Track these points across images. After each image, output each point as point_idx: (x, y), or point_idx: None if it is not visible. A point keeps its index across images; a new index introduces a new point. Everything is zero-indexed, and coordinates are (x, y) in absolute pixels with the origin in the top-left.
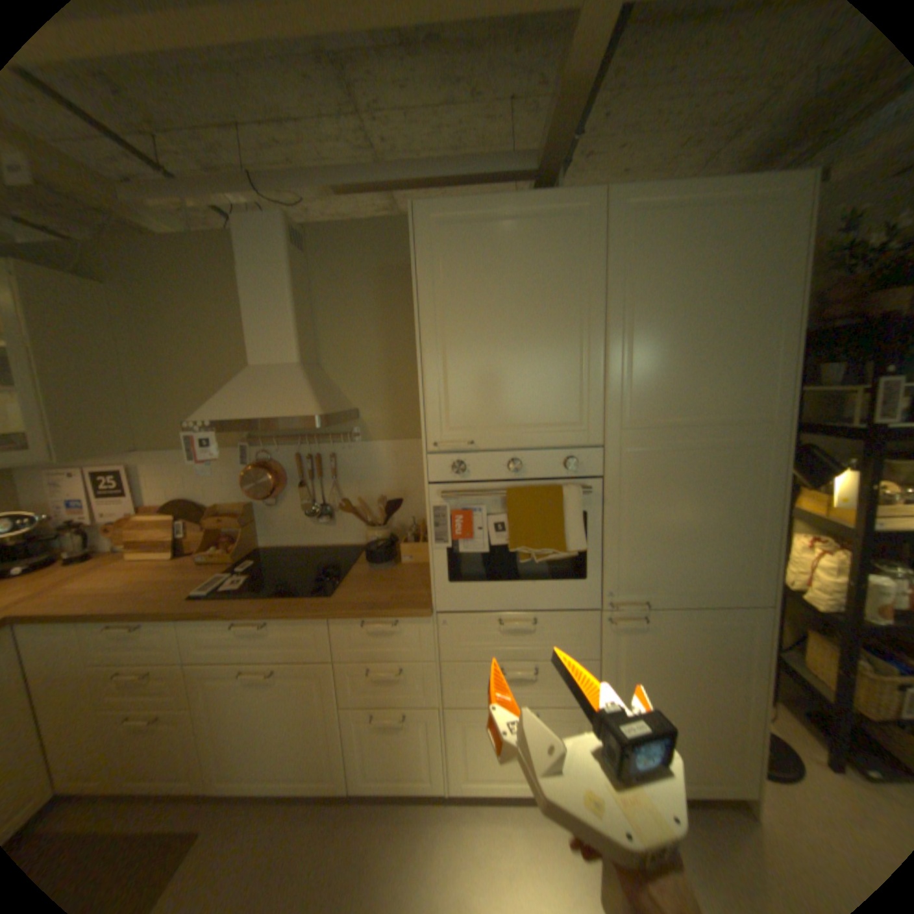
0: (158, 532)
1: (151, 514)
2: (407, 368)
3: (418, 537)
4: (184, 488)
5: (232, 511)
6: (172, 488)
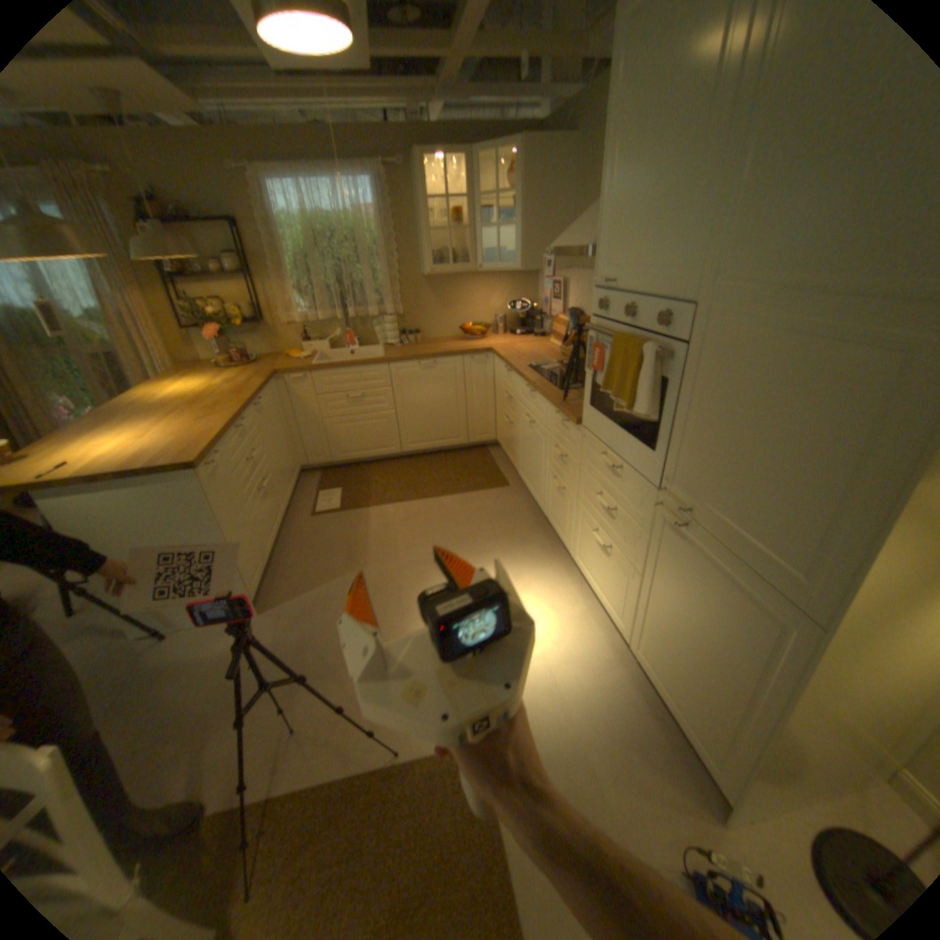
0: (562, 329)
1: (565, 317)
2: None
3: None
4: (581, 301)
5: None
6: (578, 300)
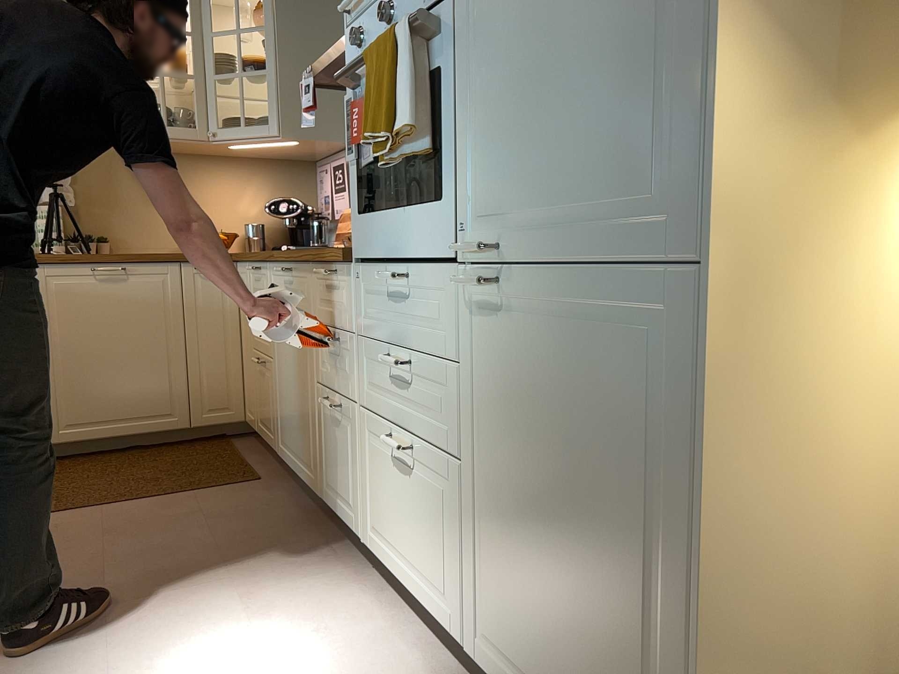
0: None
1: None
2: None
3: None
4: None
5: None
6: None
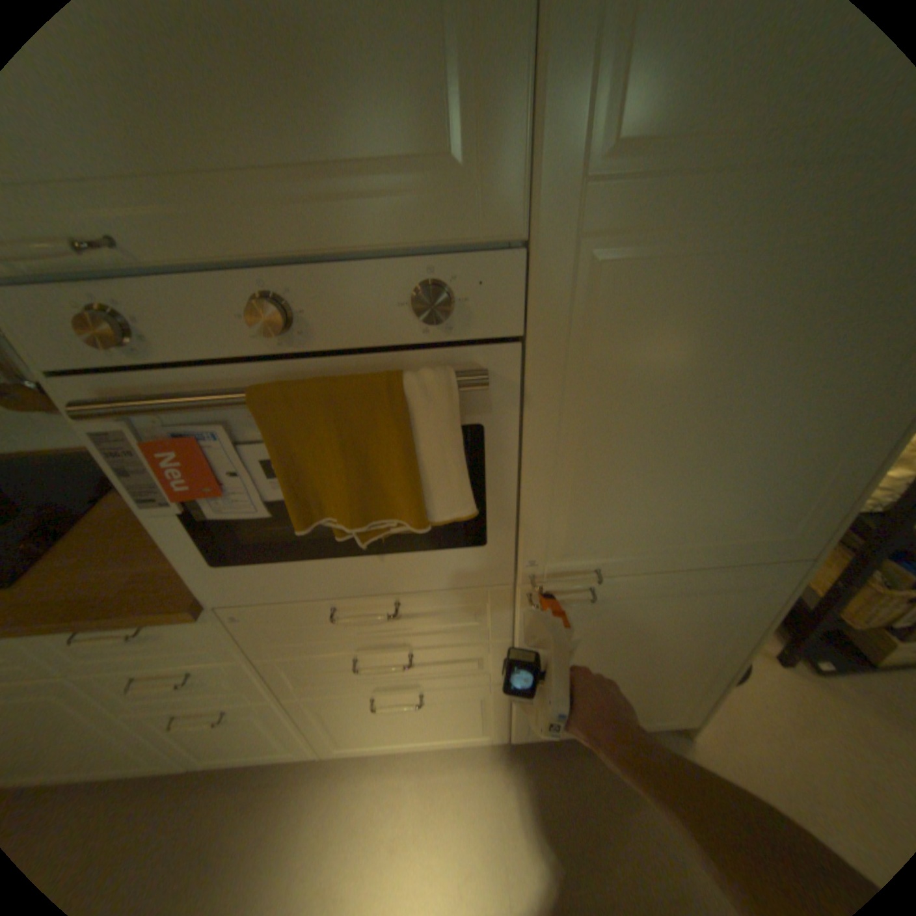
0: None
1: None
2: None
3: None
4: None
5: None
6: None
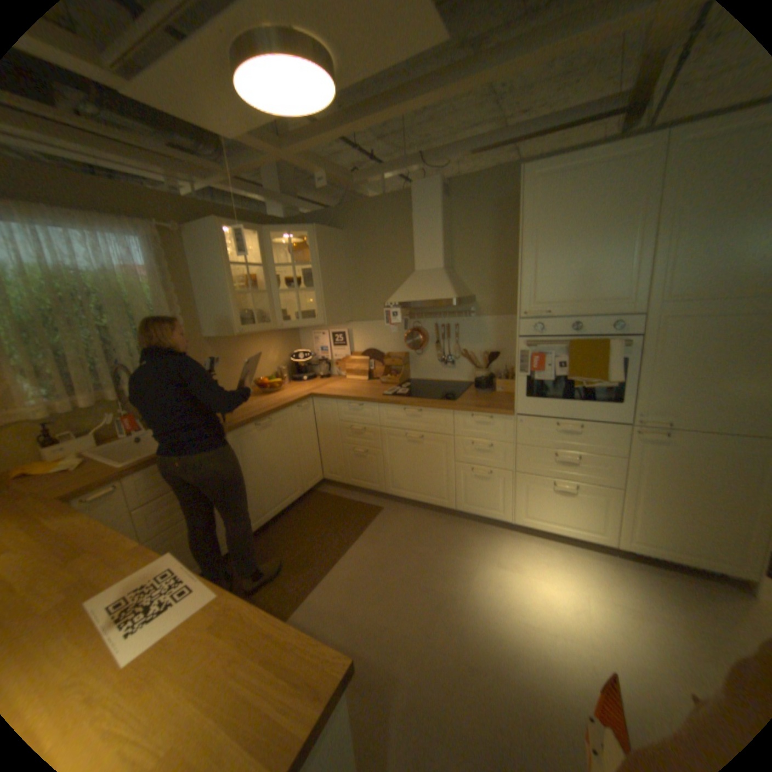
0: (361, 365)
1: (358, 356)
2: (509, 267)
3: (508, 378)
4: (373, 343)
5: (397, 357)
6: (367, 343)
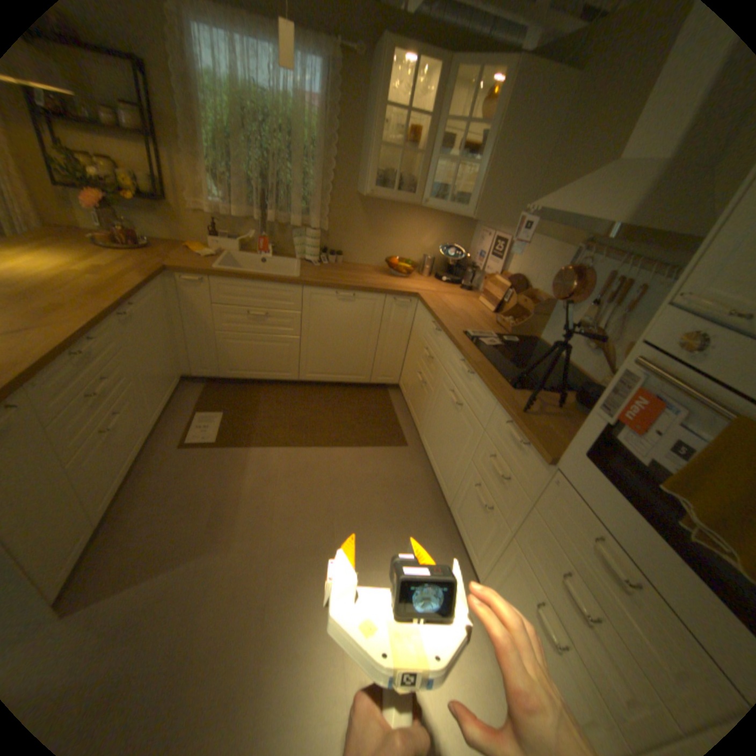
0: (499, 292)
1: (504, 279)
2: None
3: None
4: (530, 269)
5: (543, 301)
6: (525, 266)
